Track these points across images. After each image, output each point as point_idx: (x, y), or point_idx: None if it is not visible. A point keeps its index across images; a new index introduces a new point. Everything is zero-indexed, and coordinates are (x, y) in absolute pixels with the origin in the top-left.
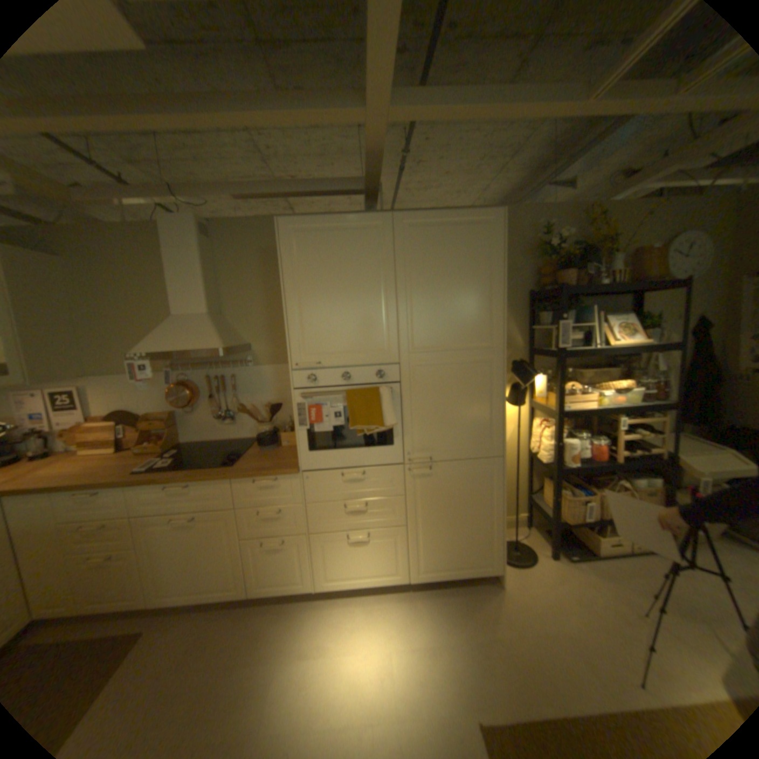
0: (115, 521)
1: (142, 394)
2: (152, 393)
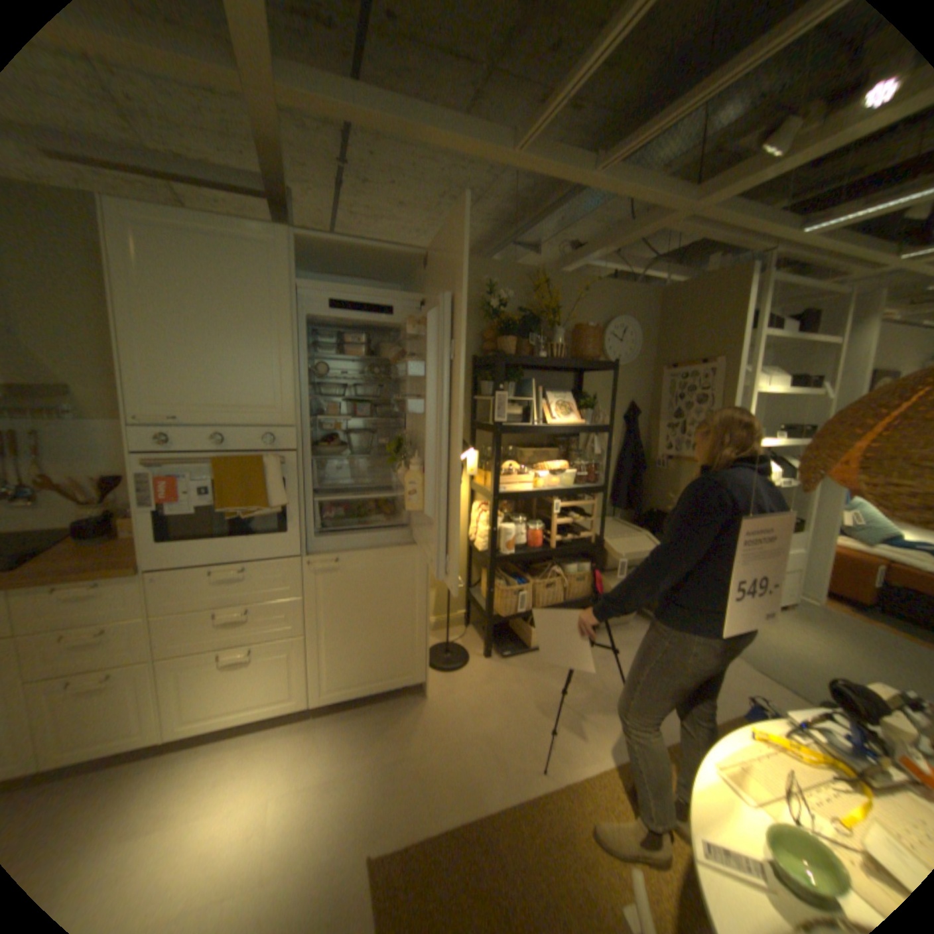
0: None
1: None
2: None
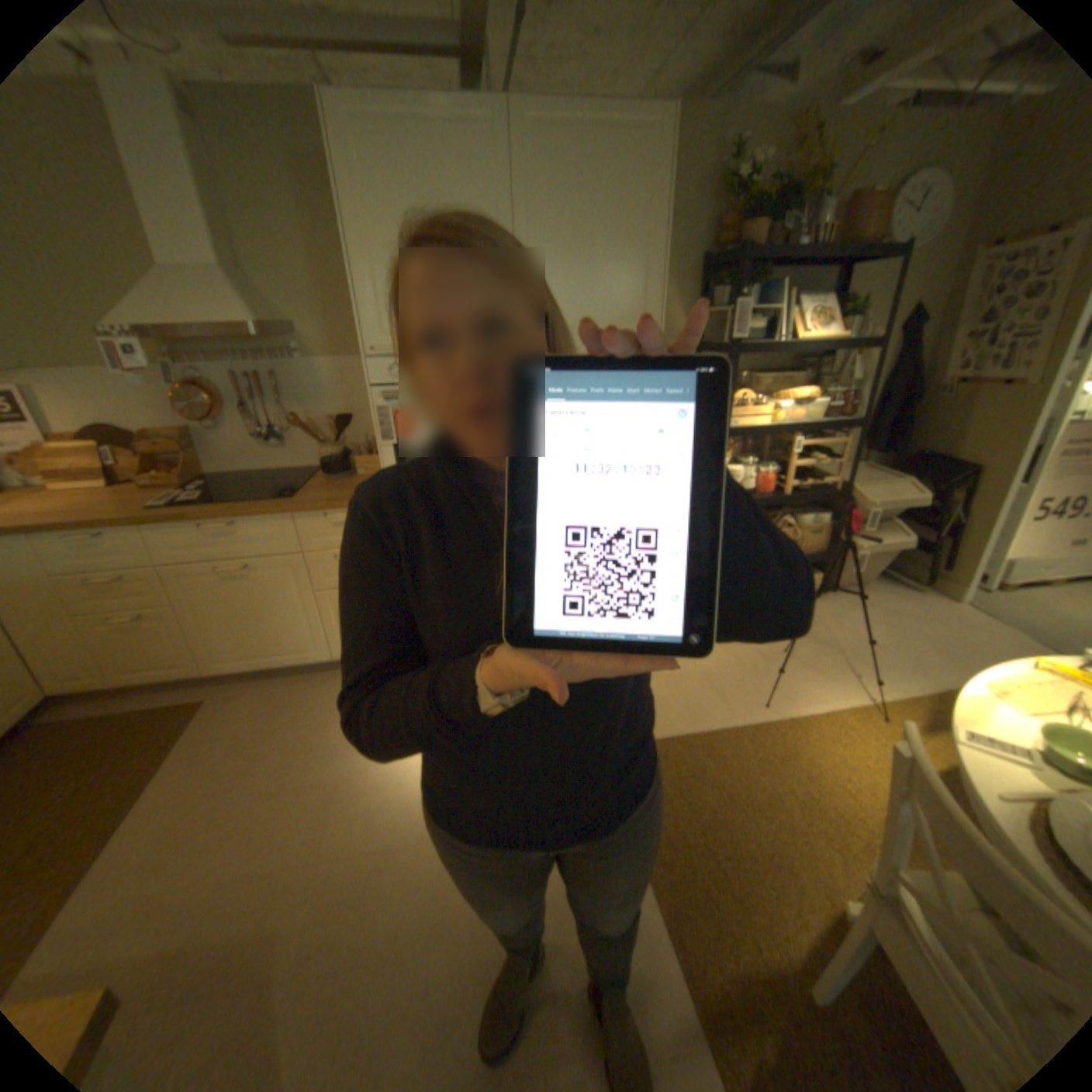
0: (133, 571)
1: (127, 399)
2: (144, 398)
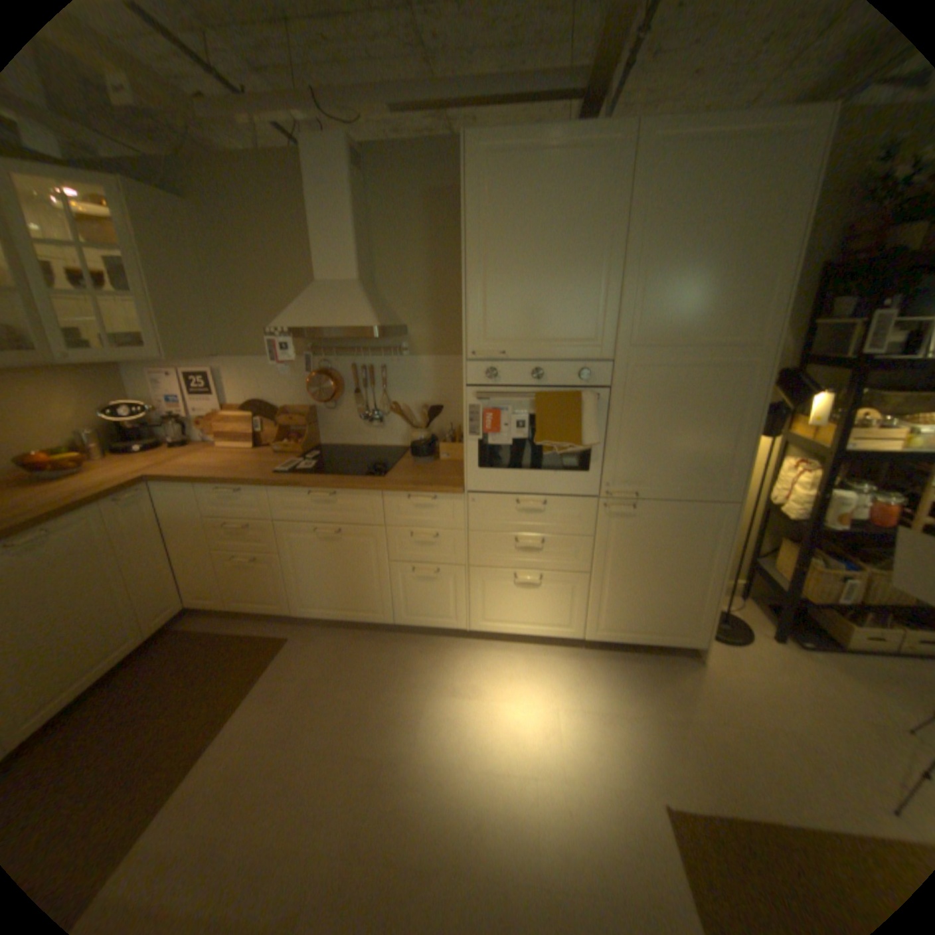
0: (257, 522)
1: (279, 382)
2: (290, 382)
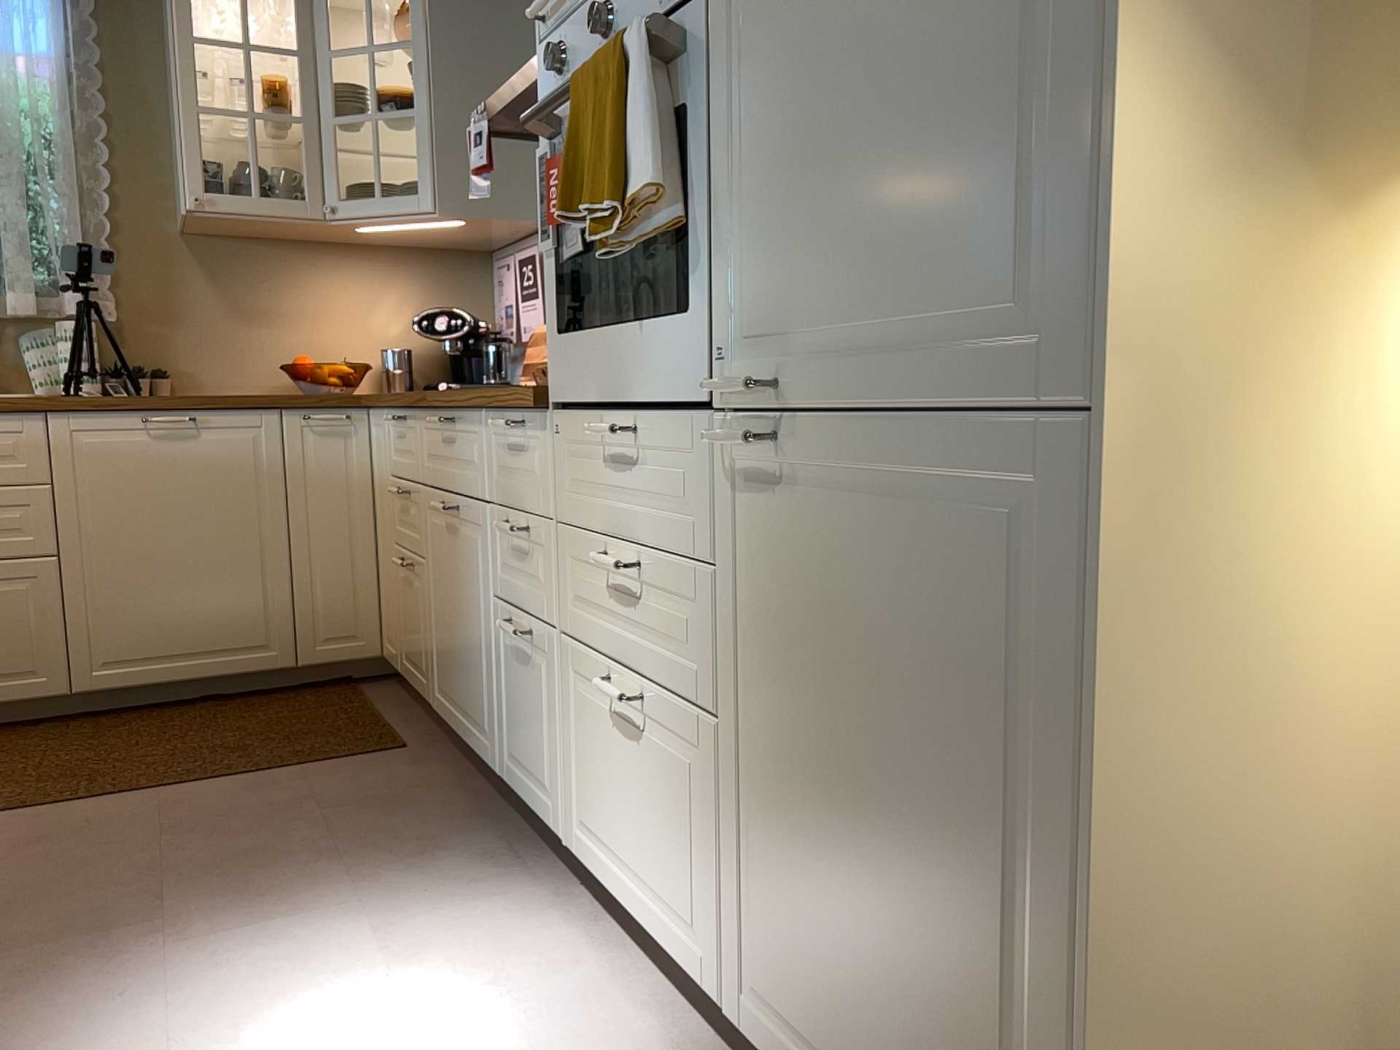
0: (415, 485)
1: None
2: None
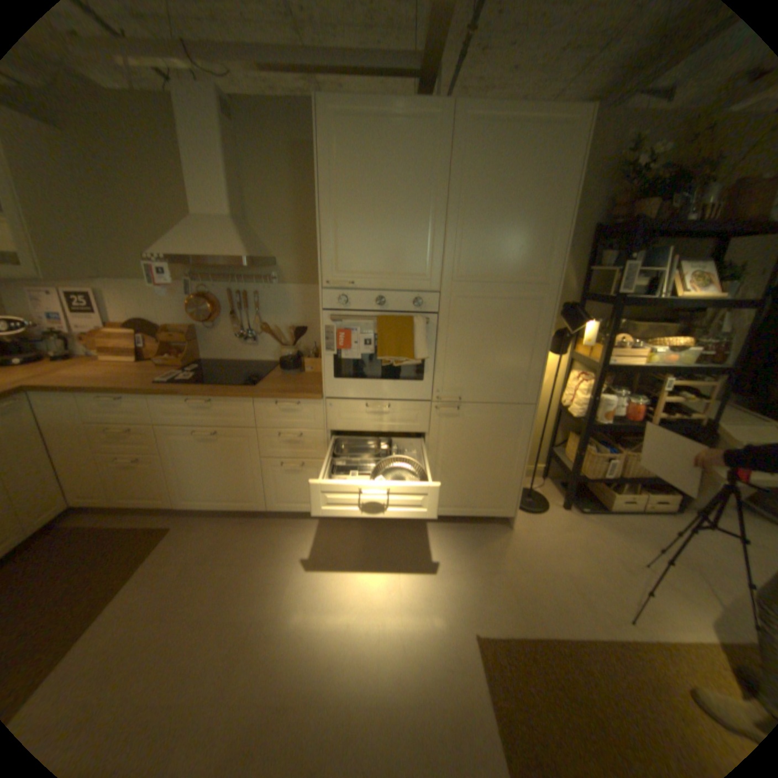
0: (138, 427)
1: (159, 304)
2: (170, 304)
